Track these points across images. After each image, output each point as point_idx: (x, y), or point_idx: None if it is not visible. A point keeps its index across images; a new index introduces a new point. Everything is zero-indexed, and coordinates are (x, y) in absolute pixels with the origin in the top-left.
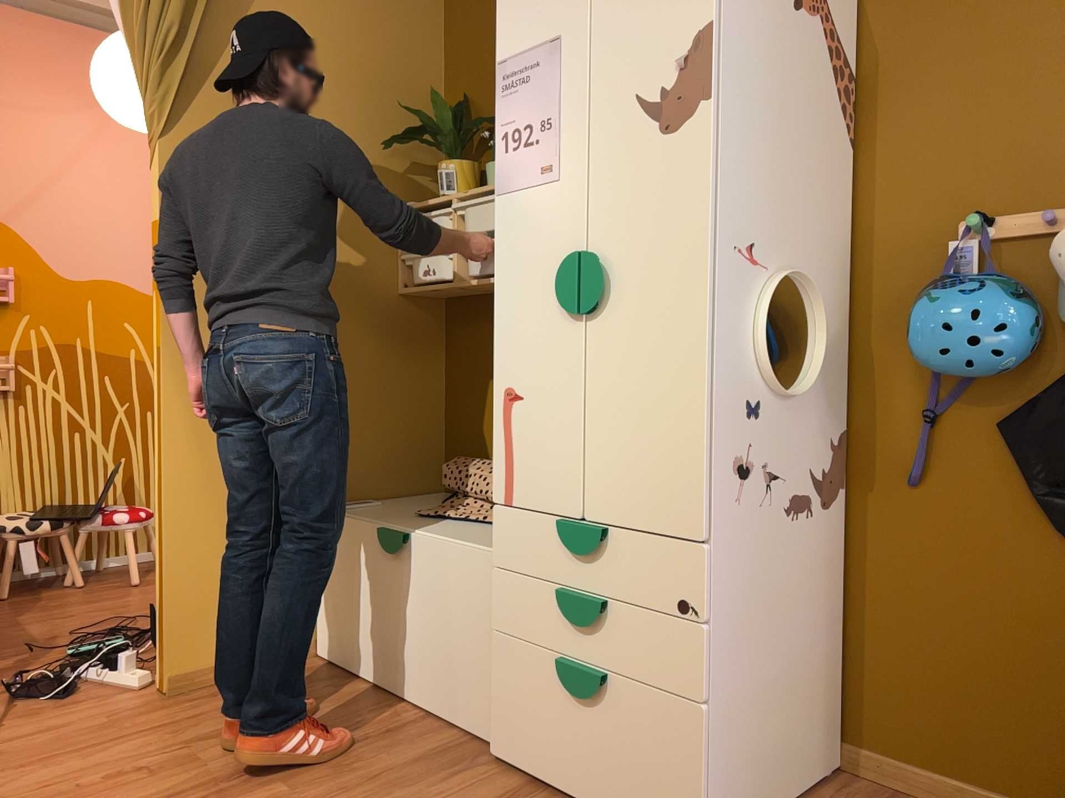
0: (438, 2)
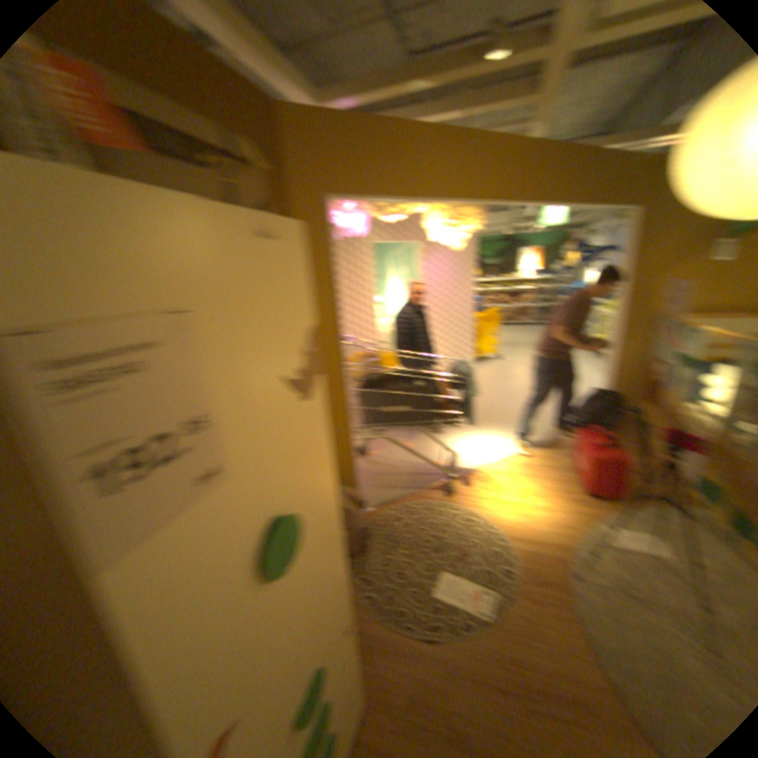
0: None
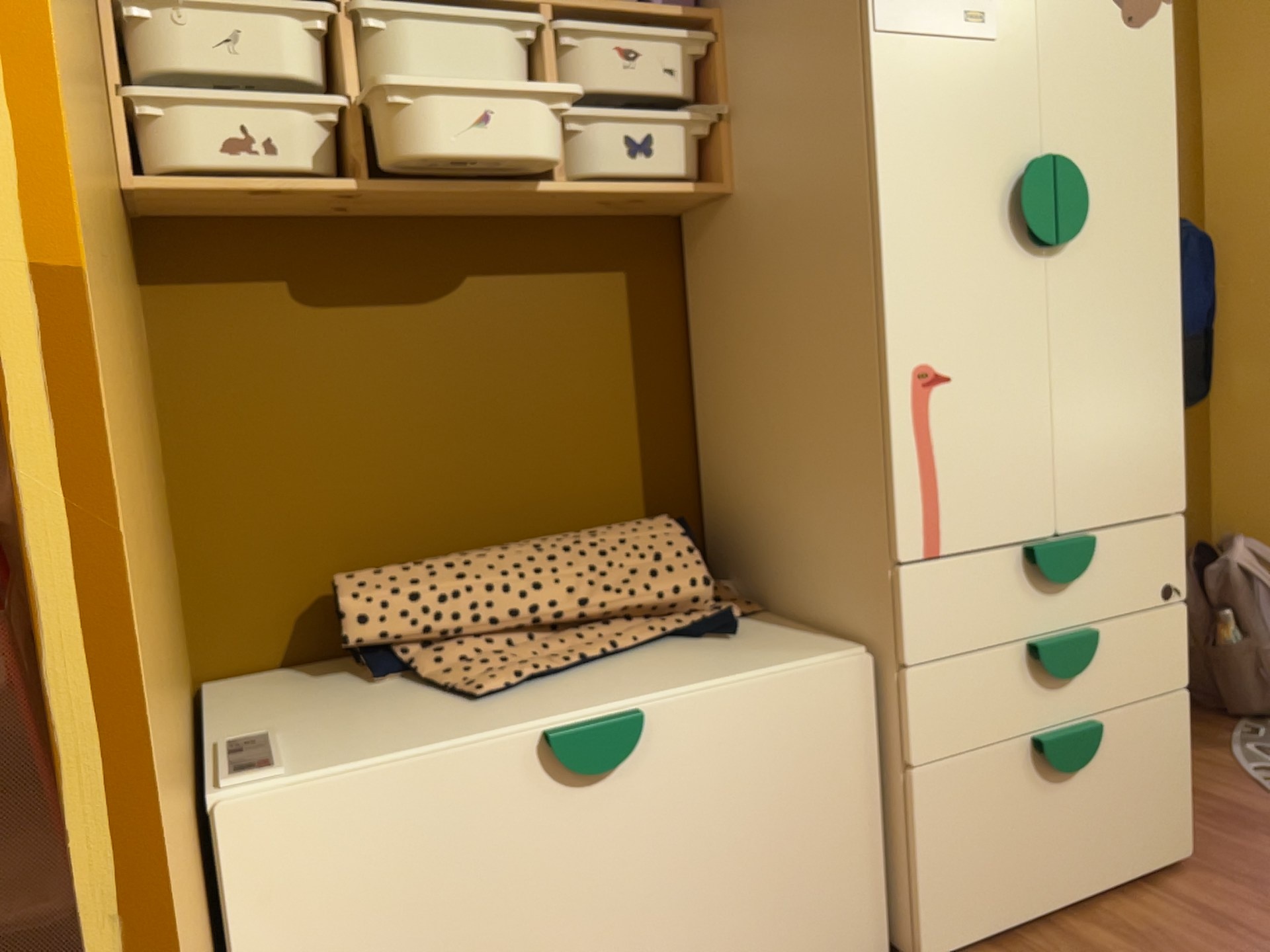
0: None
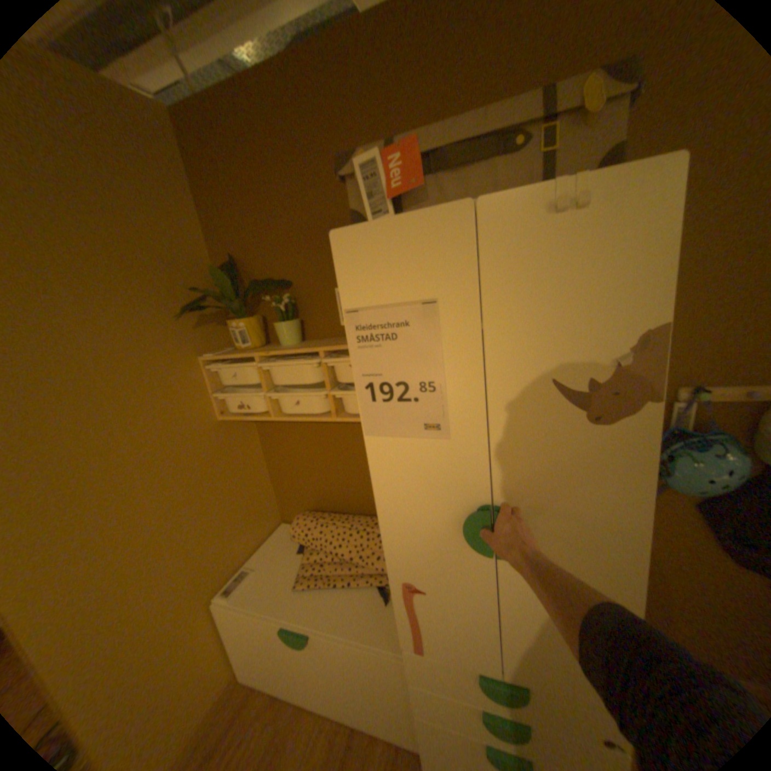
0: (180, 169)
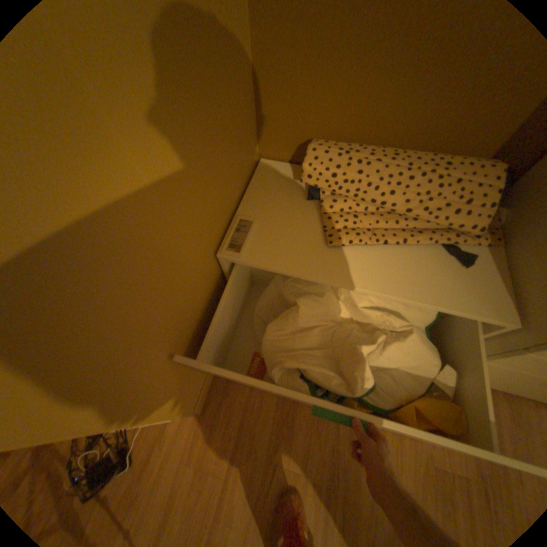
0: None
